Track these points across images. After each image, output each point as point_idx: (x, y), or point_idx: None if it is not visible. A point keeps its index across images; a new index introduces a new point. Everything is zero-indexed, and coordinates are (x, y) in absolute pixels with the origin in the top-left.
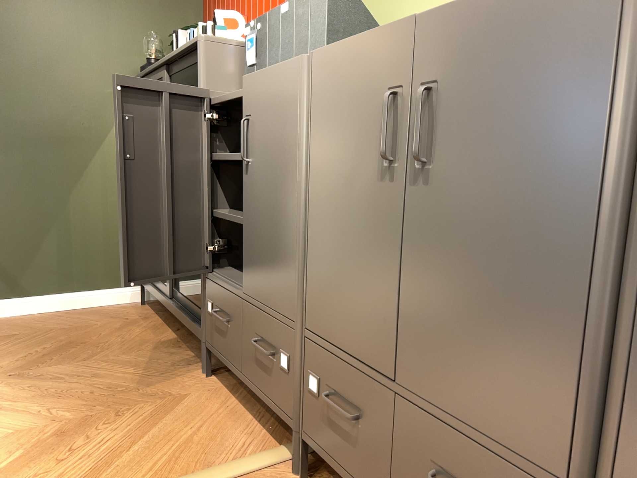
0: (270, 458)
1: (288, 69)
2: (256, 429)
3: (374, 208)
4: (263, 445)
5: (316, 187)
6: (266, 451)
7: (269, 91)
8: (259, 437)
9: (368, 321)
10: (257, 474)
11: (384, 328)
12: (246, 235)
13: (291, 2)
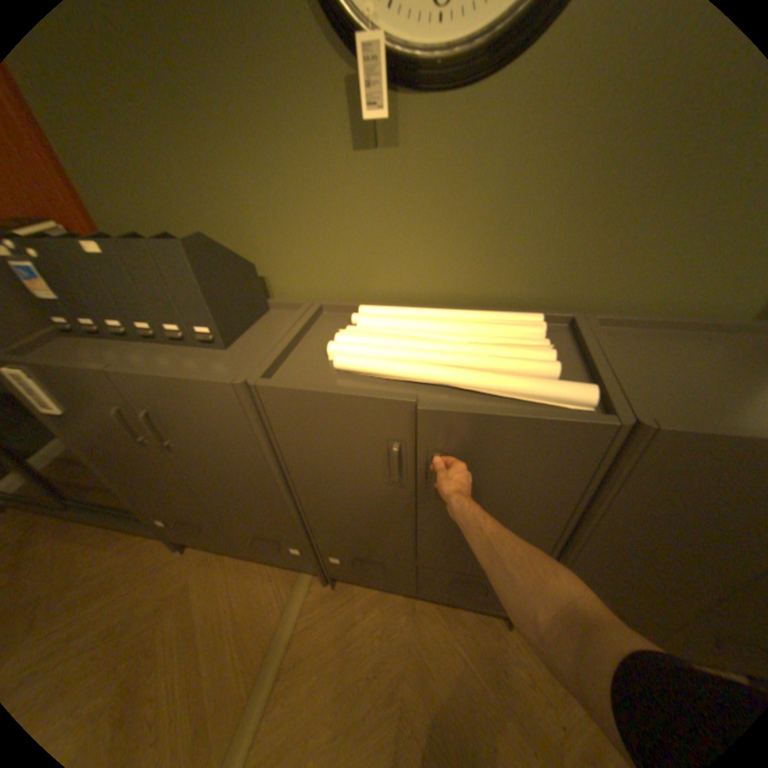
0: (304, 588)
1: (213, 386)
2: (271, 570)
3: (384, 497)
4: (287, 580)
5: (291, 465)
6: (295, 584)
7: (182, 396)
8: (279, 575)
9: (388, 541)
10: (306, 606)
11: (405, 544)
12: (201, 490)
13: (102, 239)
